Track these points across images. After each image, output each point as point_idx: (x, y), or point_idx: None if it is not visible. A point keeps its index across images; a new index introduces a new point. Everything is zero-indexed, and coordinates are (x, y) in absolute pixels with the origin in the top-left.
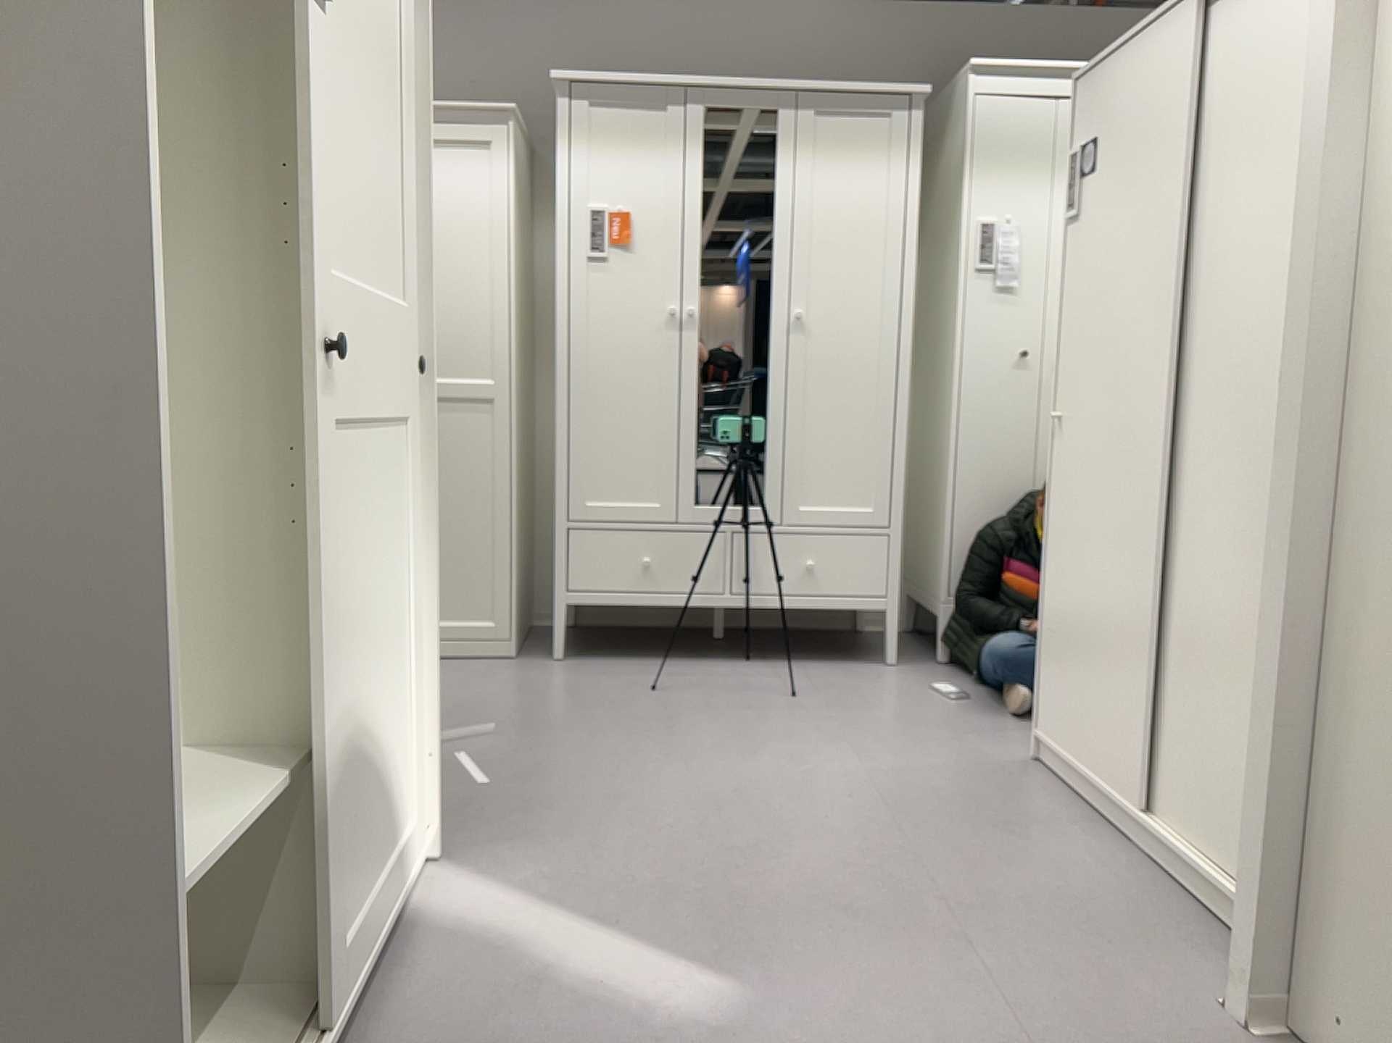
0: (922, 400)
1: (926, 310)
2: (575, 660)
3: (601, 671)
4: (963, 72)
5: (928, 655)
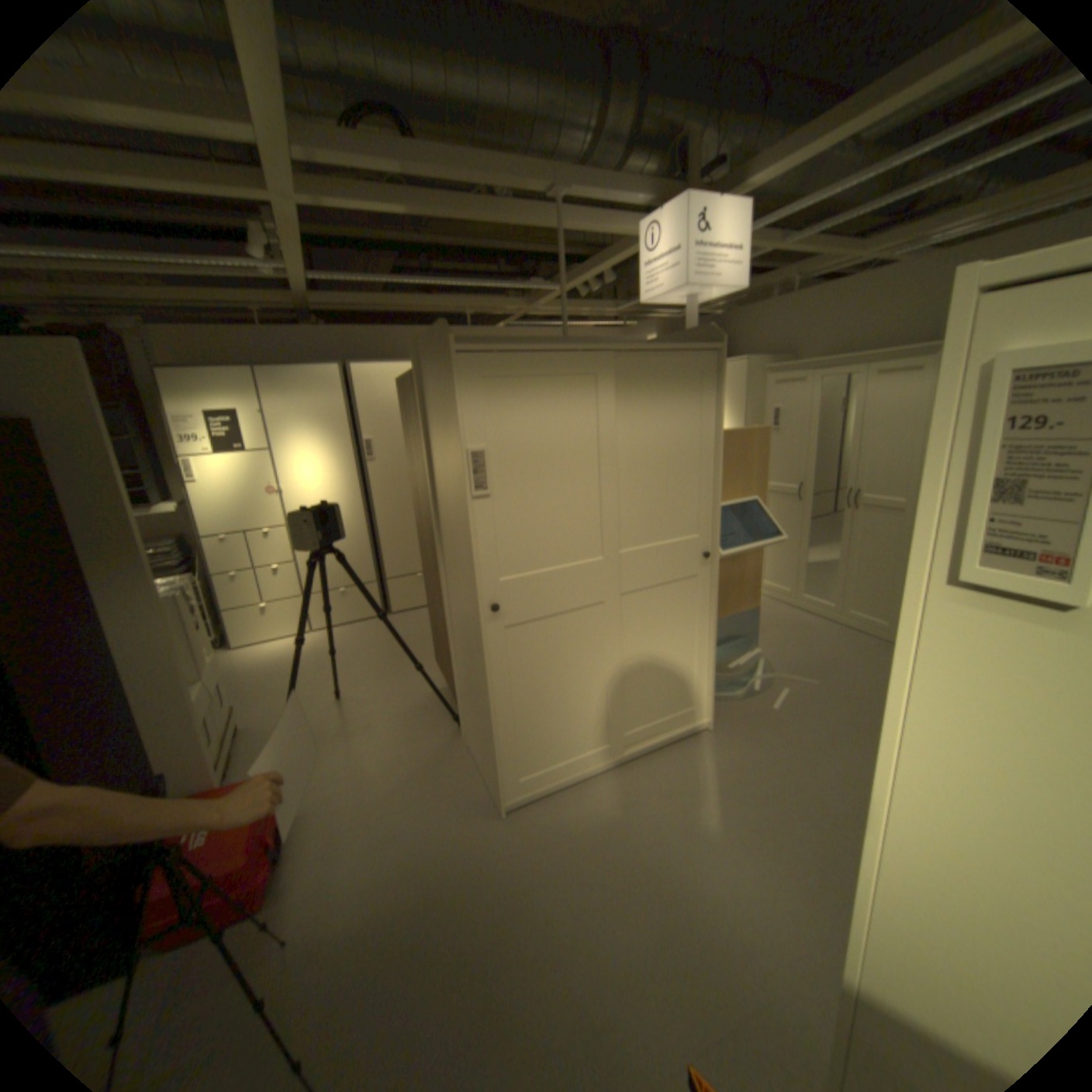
0: None
1: None
2: None
3: None
4: None
5: None
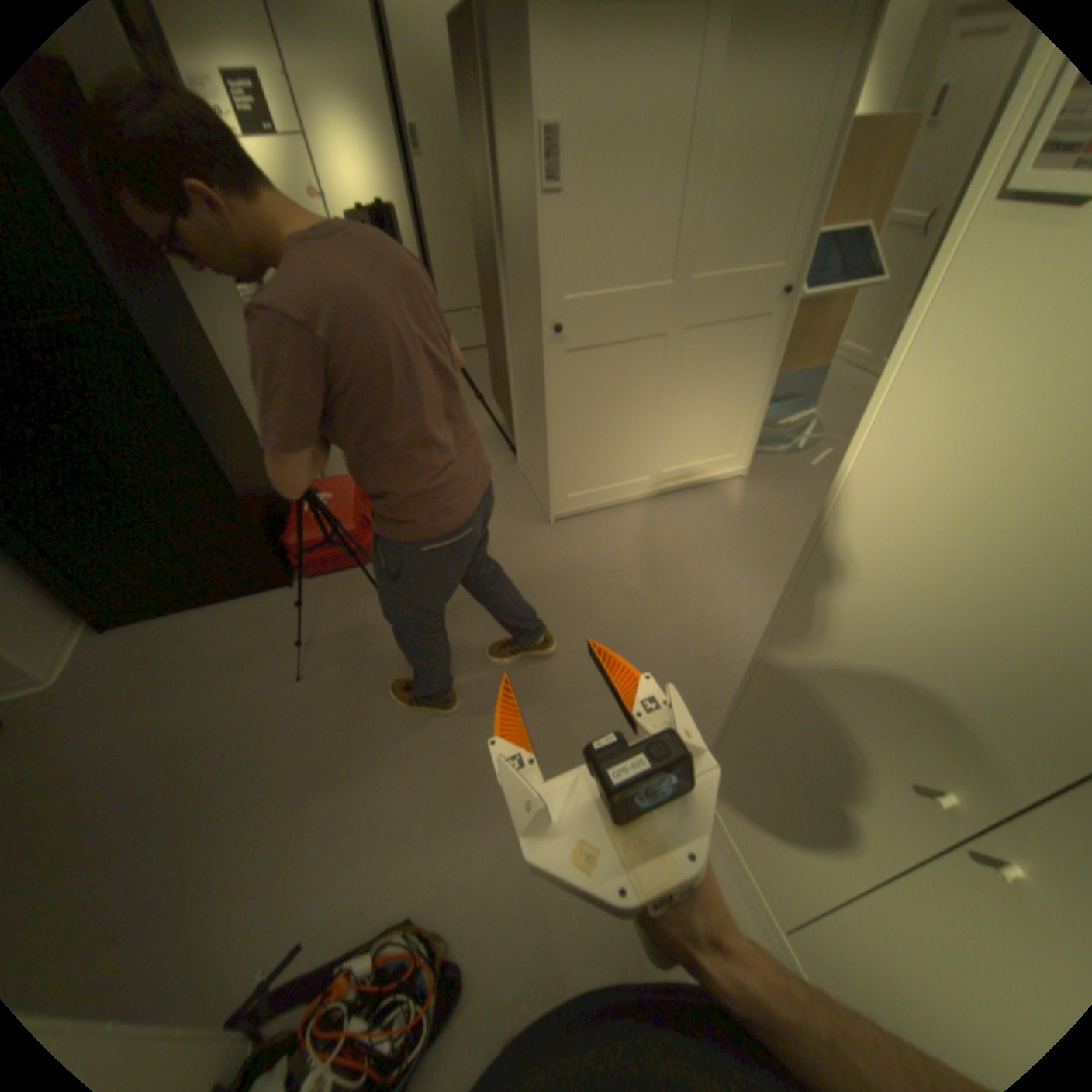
0: None
1: None
2: None
3: None
4: None
5: None
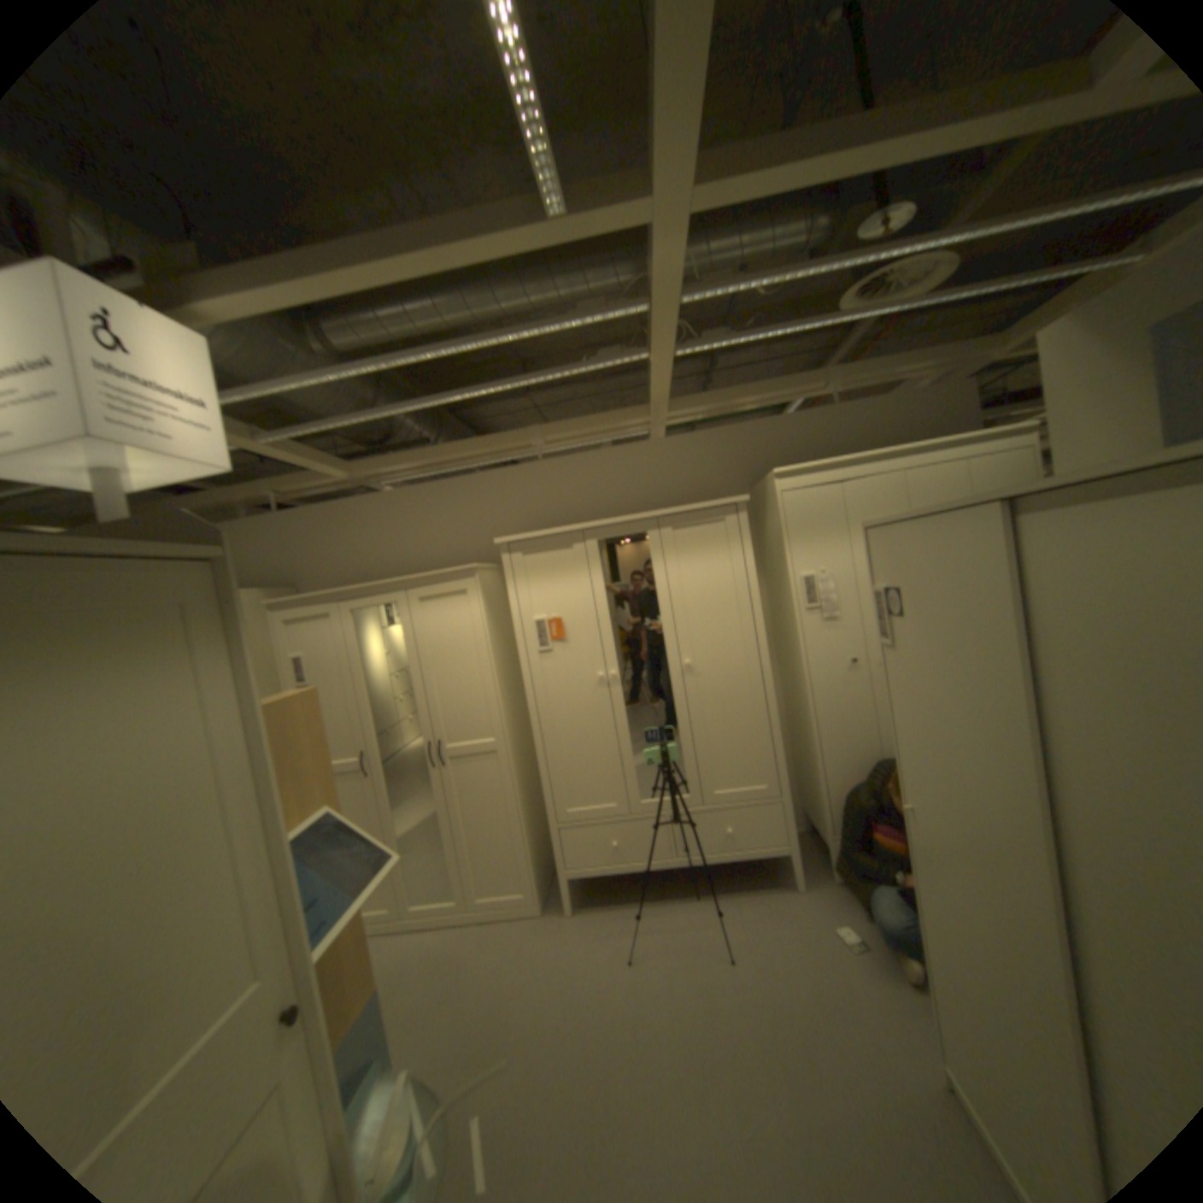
0: (786, 684)
1: (776, 624)
2: (580, 913)
3: (596, 931)
4: (770, 478)
5: (826, 872)
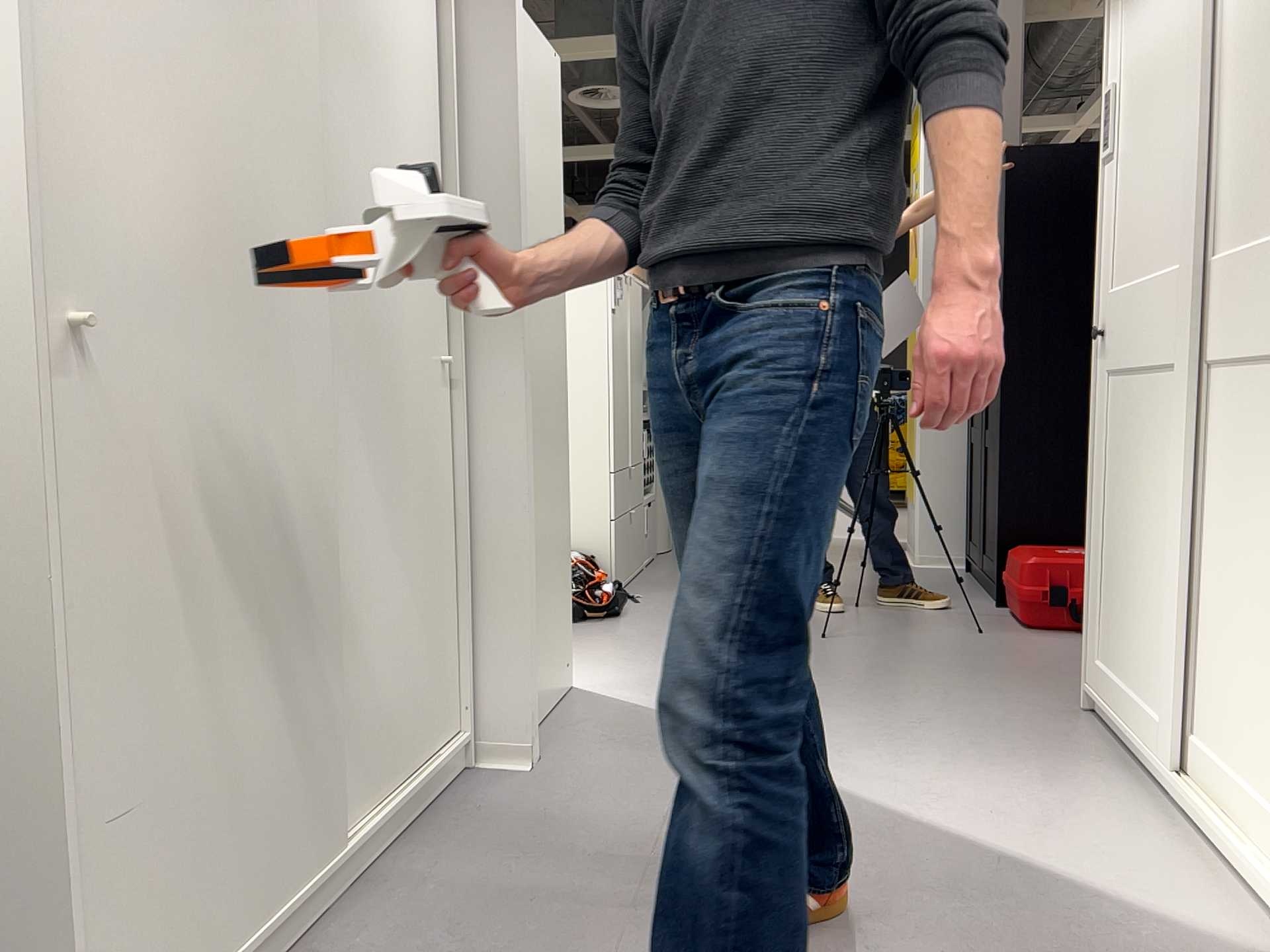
0: None
1: None
2: None
3: None
4: None
5: None
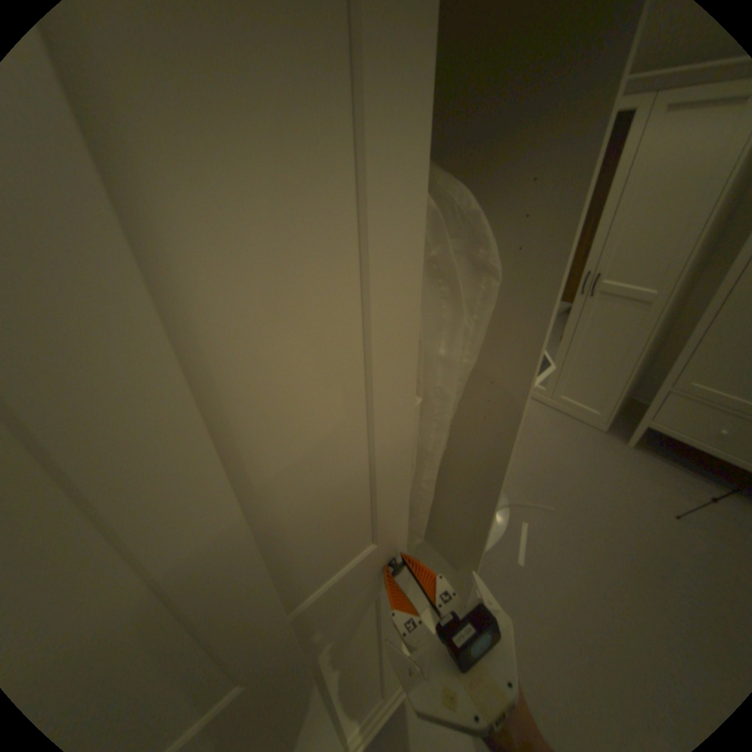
0: None
1: None
2: (642, 450)
3: (652, 472)
4: None
5: None
